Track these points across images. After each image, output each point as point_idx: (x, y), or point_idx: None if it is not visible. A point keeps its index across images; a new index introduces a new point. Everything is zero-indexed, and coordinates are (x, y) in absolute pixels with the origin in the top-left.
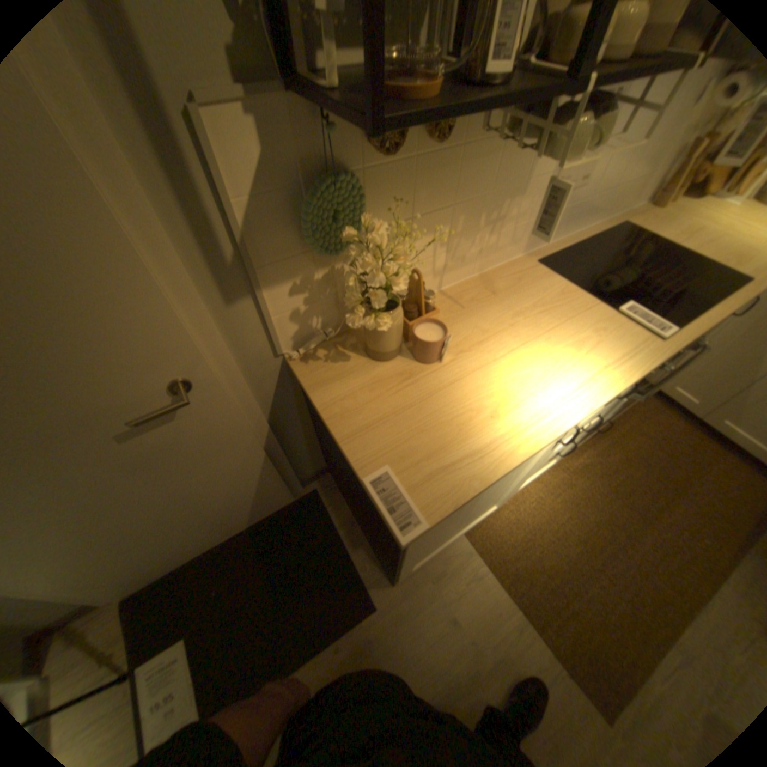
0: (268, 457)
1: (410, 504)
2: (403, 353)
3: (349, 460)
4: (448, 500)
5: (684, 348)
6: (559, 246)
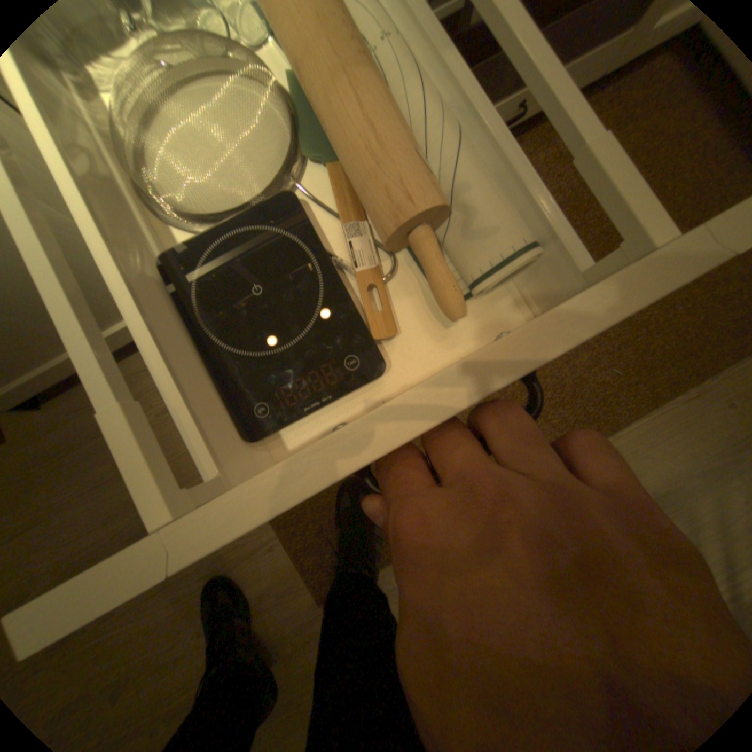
0: None
1: None
2: None
3: None
4: None
5: None
6: None
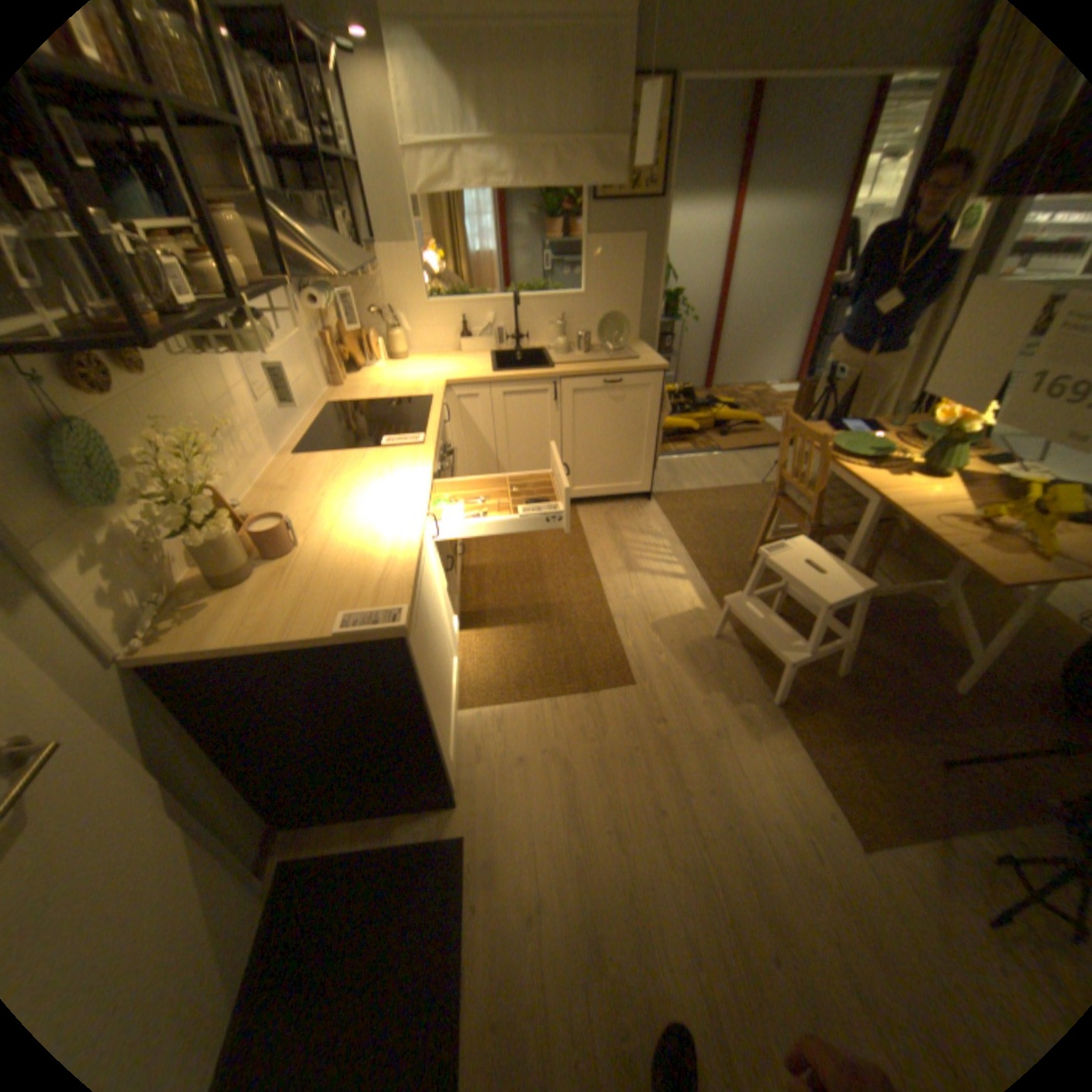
0: (186, 835)
1: (383, 608)
2: (256, 565)
3: (305, 646)
4: (404, 588)
5: (437, 442)
6: (296, 440)
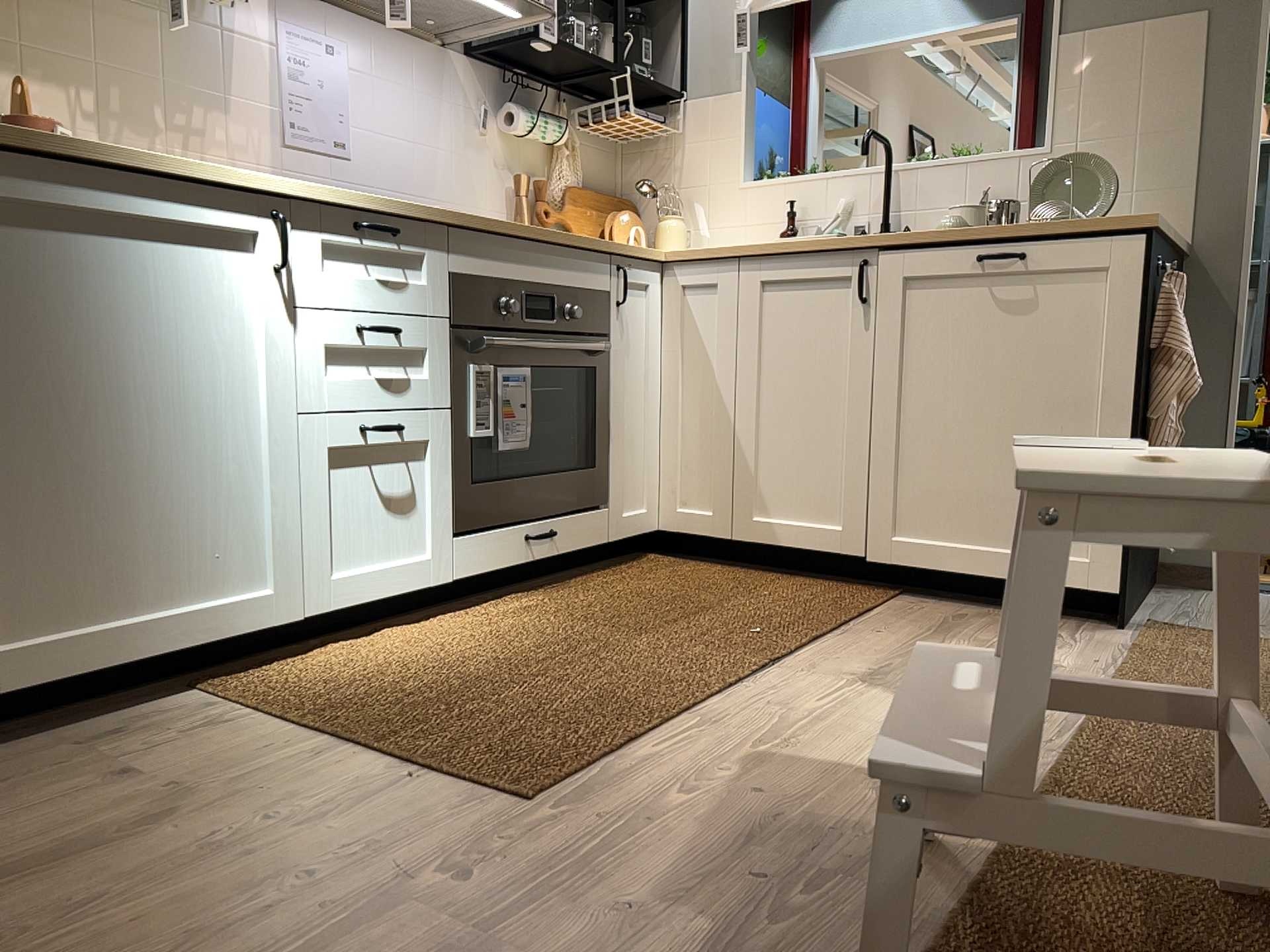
0: None
1: None
2: None
3: None
4: None
5: (470, 222)
6: None
